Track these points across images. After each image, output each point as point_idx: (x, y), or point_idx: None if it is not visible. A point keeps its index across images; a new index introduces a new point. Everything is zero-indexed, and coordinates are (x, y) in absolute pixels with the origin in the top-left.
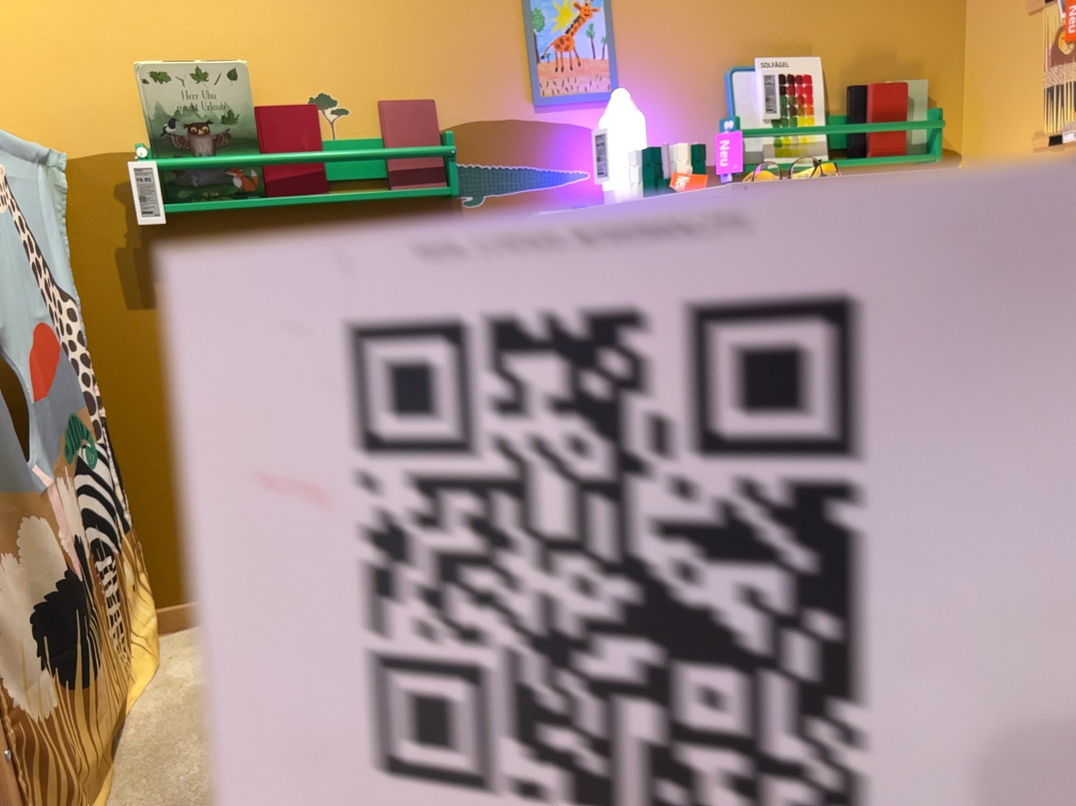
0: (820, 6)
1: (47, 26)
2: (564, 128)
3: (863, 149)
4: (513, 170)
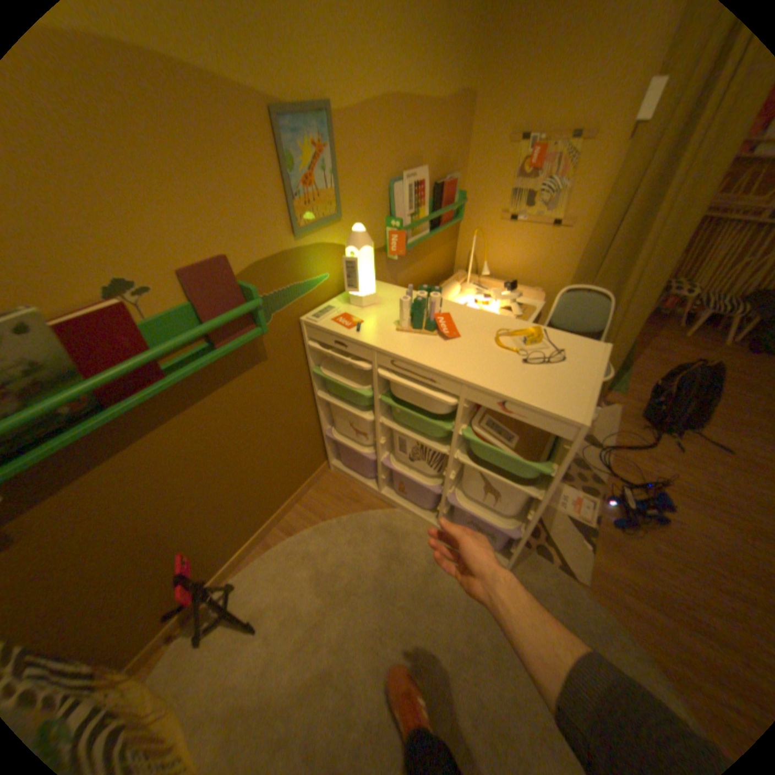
0: (428, 128)
1: None
2: (313, 248)
3: (439, 221)
4: (287, 290)
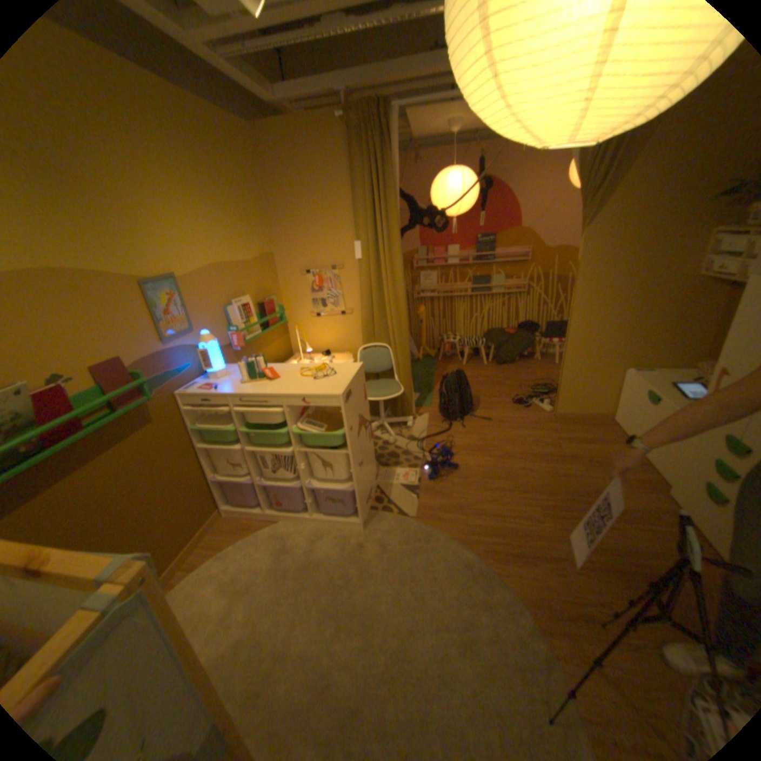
0: (243, 276)
1: None
2: (177, 349)
3: (268, 324)
4: (162, 376)
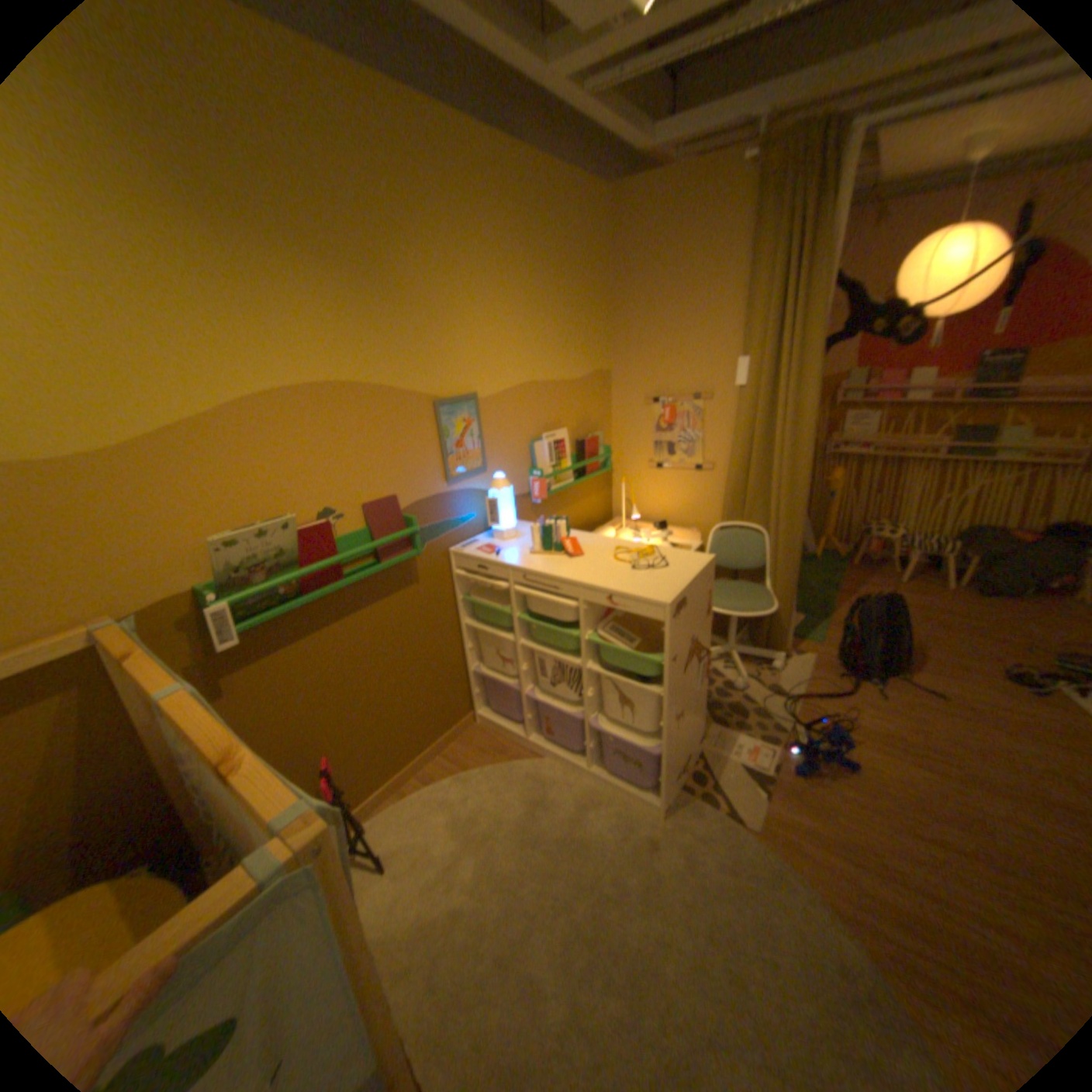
0: (563, 401)
1: (85, 512)
2: (462, 493)
3: (583, 472)
4: (438, 525)
